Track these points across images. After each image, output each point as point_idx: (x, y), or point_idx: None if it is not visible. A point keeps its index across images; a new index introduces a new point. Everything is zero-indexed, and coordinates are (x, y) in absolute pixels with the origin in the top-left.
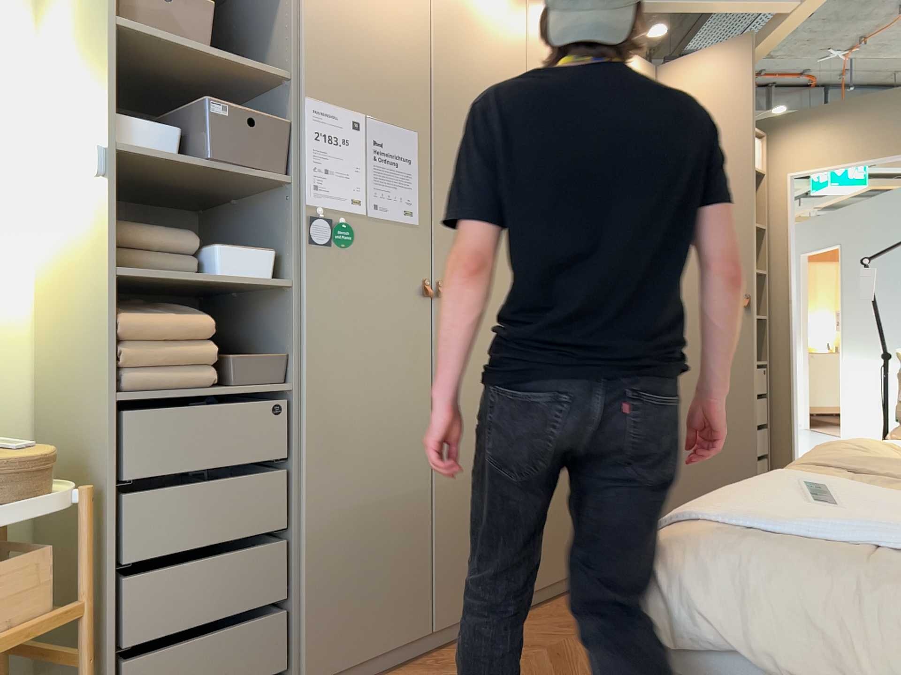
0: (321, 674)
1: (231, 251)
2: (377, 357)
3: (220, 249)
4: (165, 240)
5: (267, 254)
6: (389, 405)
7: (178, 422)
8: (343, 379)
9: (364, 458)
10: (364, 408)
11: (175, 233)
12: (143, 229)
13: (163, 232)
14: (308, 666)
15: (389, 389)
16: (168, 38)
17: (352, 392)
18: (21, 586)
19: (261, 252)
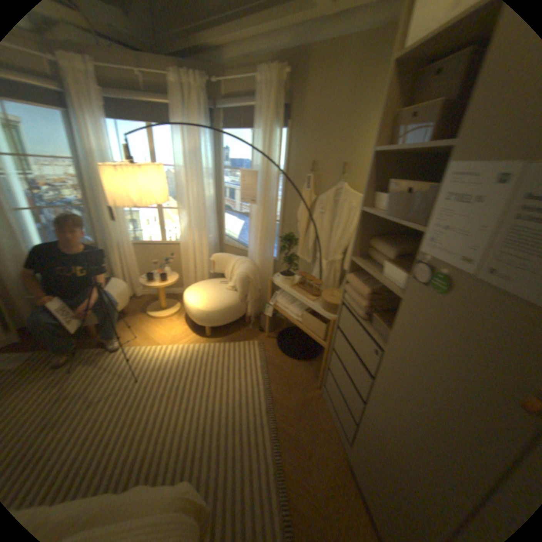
0: (354, 469)
1: (390, 265)
2: (436, 393)
3: (386, 263)
4: (384, 250)
5: (405, 274)
6: (433, 435)
7: (351, 322)
8: (406, 376)
9: (402, 432)
10: (413, 408)
11: (389, 249)
12: (380, 244)
13: (385, 247)
14: (352, 457)
15: (438, 426)
16: (410, 141)
17: (409, 390)
18: (318, 327)
19: (410, 273)
